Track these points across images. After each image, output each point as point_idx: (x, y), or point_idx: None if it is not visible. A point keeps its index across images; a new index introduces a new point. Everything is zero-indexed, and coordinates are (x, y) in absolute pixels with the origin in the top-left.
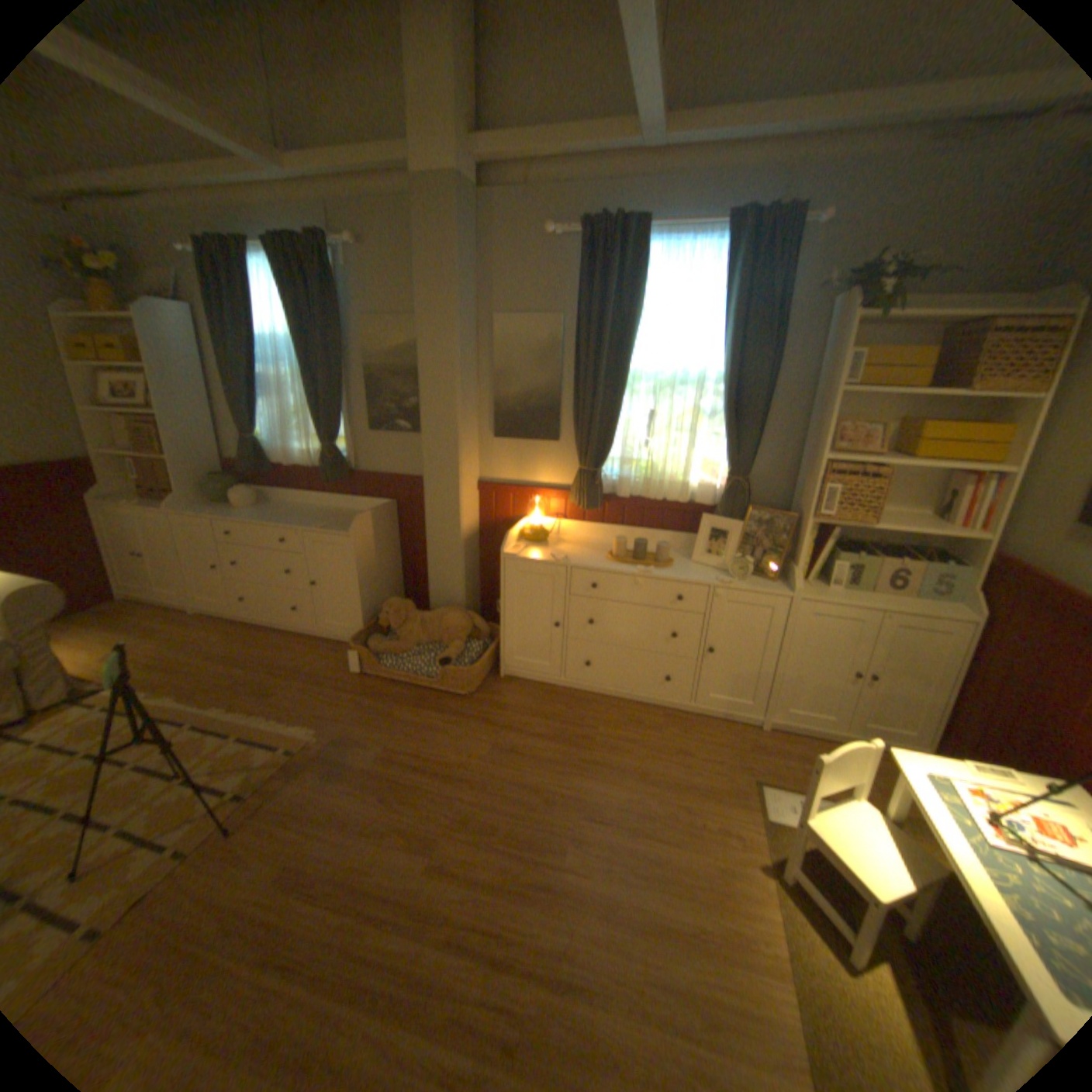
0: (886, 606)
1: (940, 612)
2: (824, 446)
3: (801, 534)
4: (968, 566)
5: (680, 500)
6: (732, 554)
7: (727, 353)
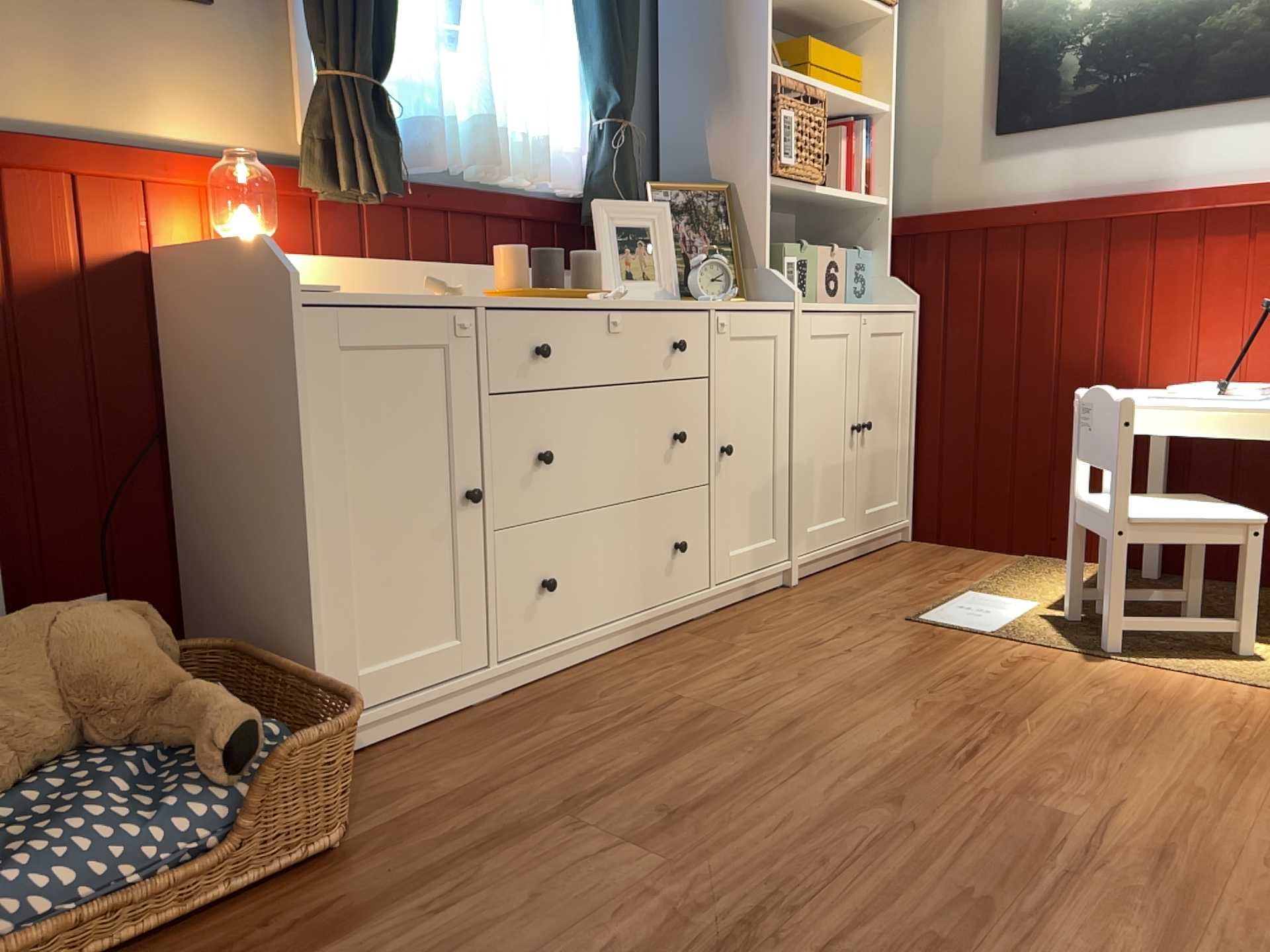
0: (856, 306)
1: (885, 305)
2: (763, 47)
3: (745, 212)
4: (860, 253)
5: (542, 174)
6: (675, 263)
7: None
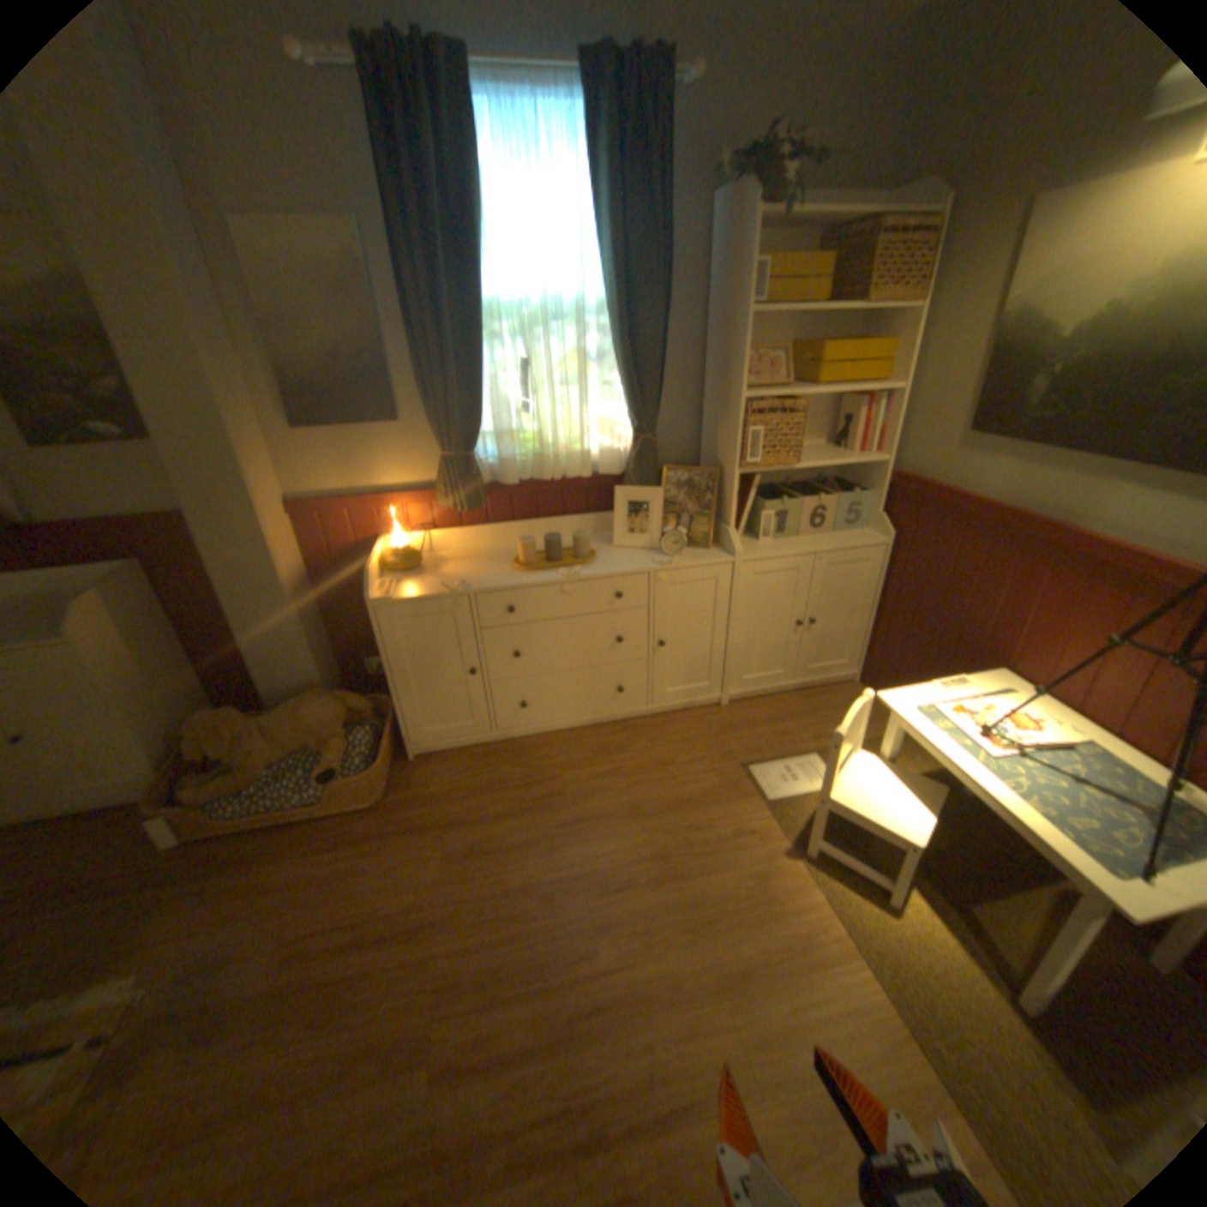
0: (814, 548)
1: (856, 541)
2: (740, 383)
3: (725, 489)
4: (866, 490)
5: (583, 475)
6: (659, 528)
7: (605, 272)
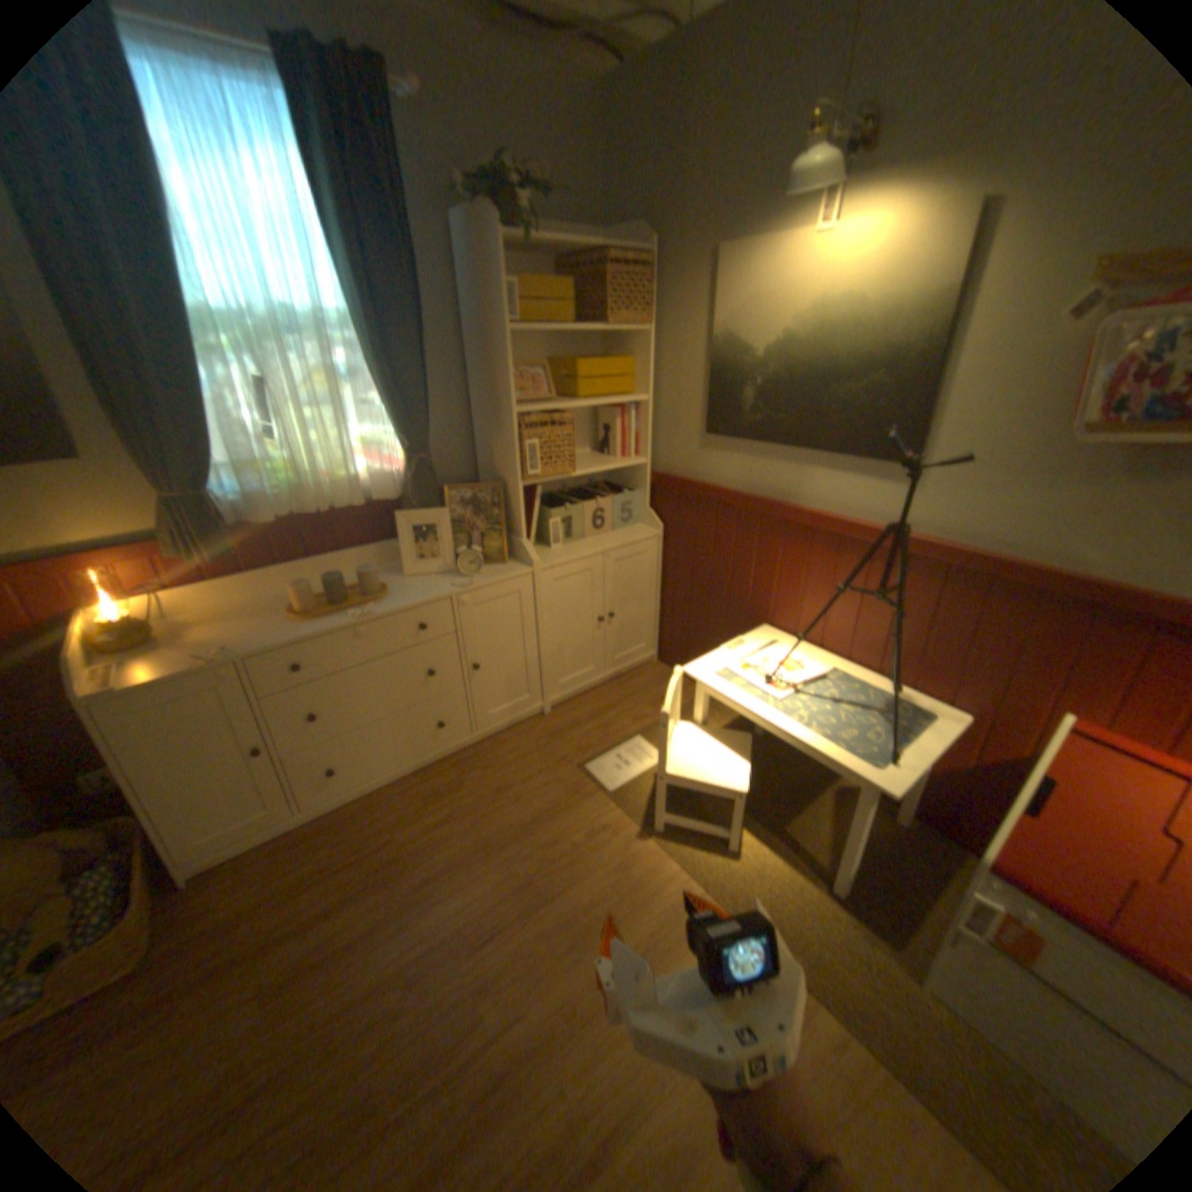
0: (601, 549)
1: (634, 538)
2: (510, 400)
3: (512, 503)
4: (633, 492)
5: (356, 504)
6: (452, 550)
7: (344, 284)
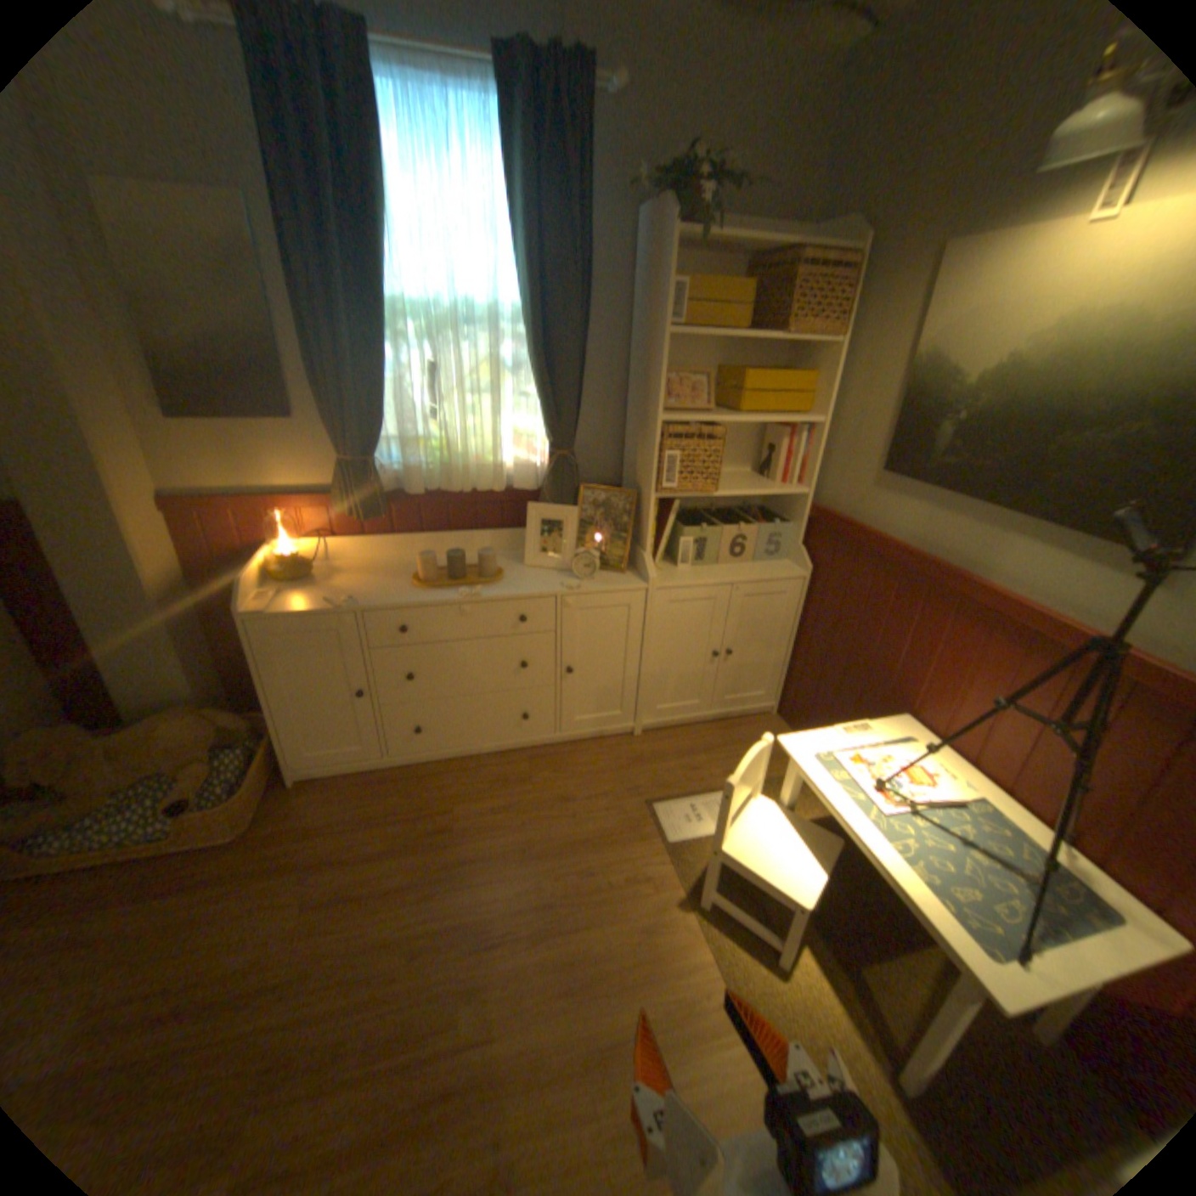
0: (732, 578)
1: (774, 573)
2: (657, 406)
3: (643, 513)
4: (788, 522)
5: (495, 489)
6: (572, 549)
7: (522, 279)
